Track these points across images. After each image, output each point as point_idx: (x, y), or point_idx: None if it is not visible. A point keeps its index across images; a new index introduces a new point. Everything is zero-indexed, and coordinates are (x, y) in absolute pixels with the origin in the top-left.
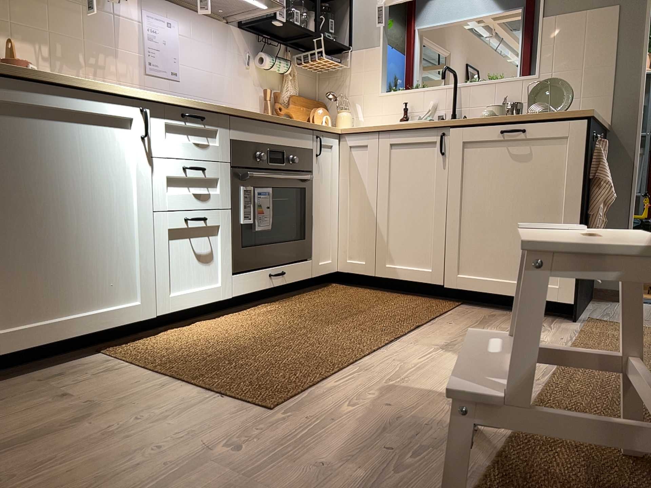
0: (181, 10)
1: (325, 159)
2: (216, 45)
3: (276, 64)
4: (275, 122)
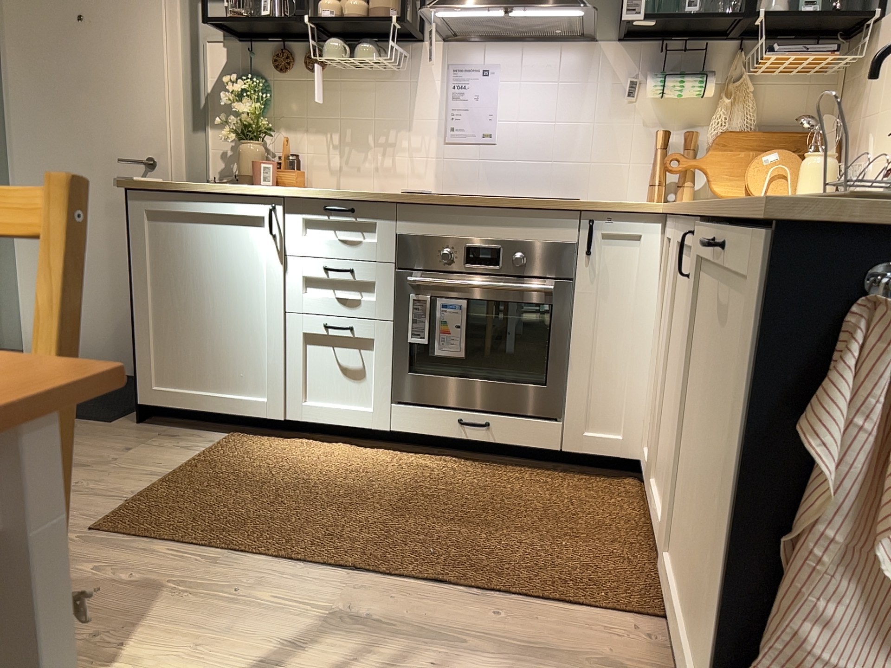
0: (517, 41)
1: (619, 262)
2: (562, 78)
3: (667, 87)
4: (480, 205)
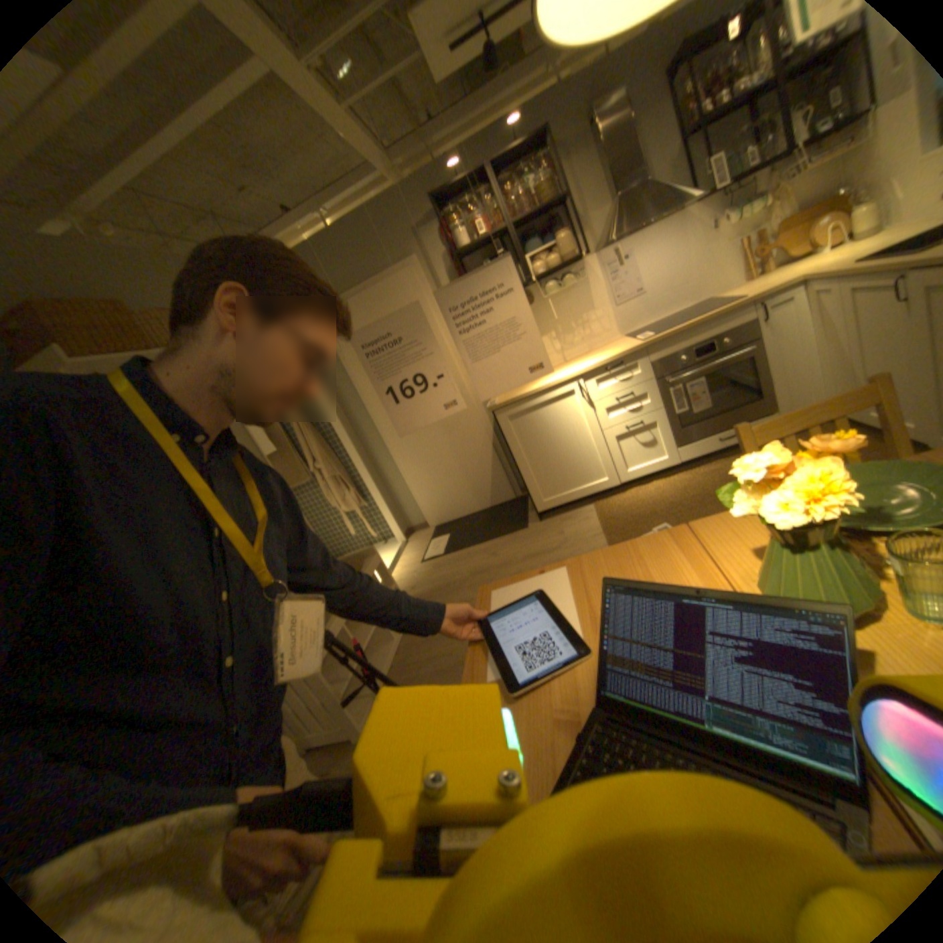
0: (635, 229)
1: (783, 317)
2: (673, 236)
3: (745, 211)
4: (695, 324)
